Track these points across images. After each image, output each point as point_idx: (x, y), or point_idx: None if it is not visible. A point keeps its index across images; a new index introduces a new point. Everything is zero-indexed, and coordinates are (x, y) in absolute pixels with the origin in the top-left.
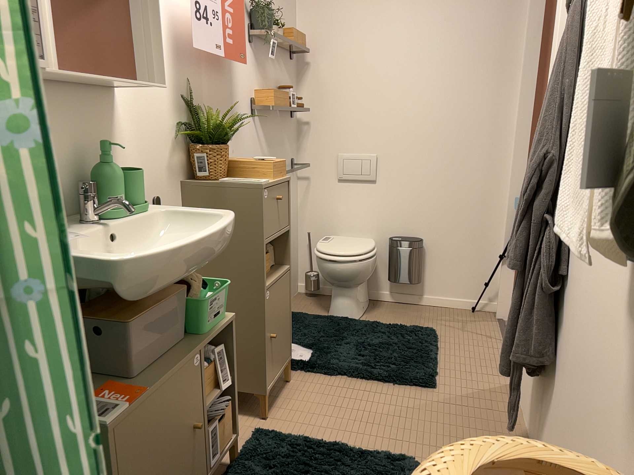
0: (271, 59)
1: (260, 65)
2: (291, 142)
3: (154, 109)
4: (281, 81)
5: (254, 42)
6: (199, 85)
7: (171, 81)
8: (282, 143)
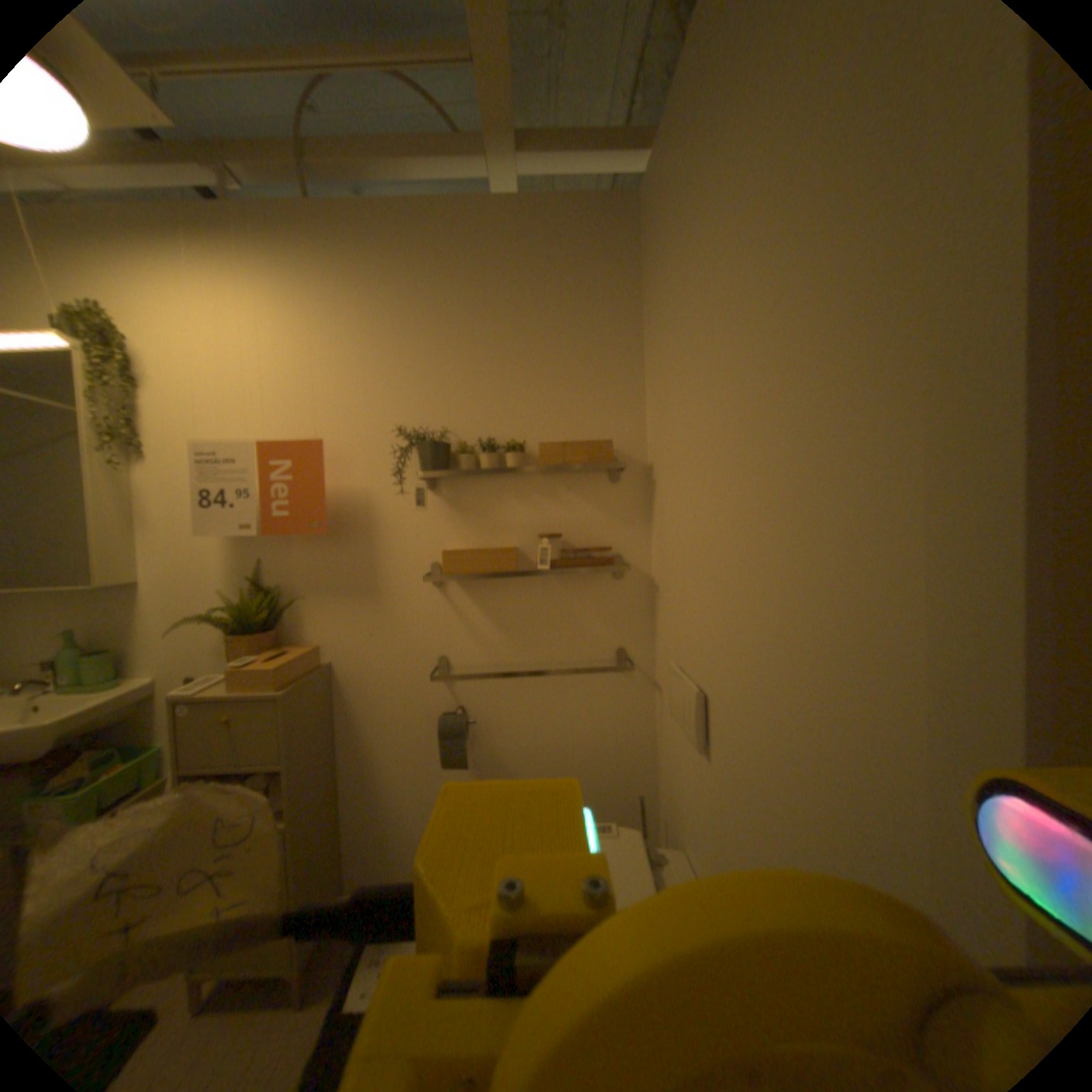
0: (517, 492)
1: (470, 508)
2: (616, 617)
3: (193, 593)
4: (562, 519)
5: (448, 480)
6: (284, 560)
7: (226, 562)
8: (566, 619)
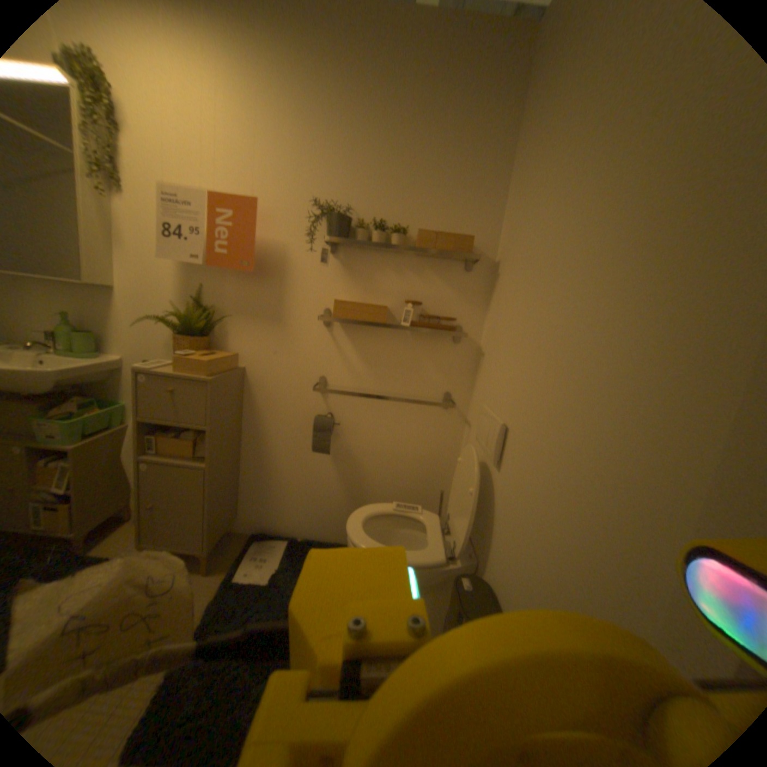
0: (395, 265)
1: (359, 272)
2: (449, 370)
3: (152, 300)
4: (424, 292)
5: (345, 248)
6: (219, 287)
7: (177, 282)
8: (413, 365)
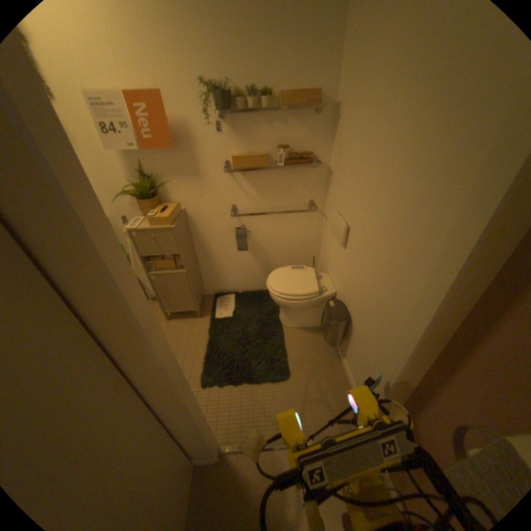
0: (266, 122)
1: (242, 132)
2: (310, 188)
3: (111, 179)
4: (289, 138)
5: (229, 115)
6: (151, 161)
7: (122, 163)
8: (287, 189)
